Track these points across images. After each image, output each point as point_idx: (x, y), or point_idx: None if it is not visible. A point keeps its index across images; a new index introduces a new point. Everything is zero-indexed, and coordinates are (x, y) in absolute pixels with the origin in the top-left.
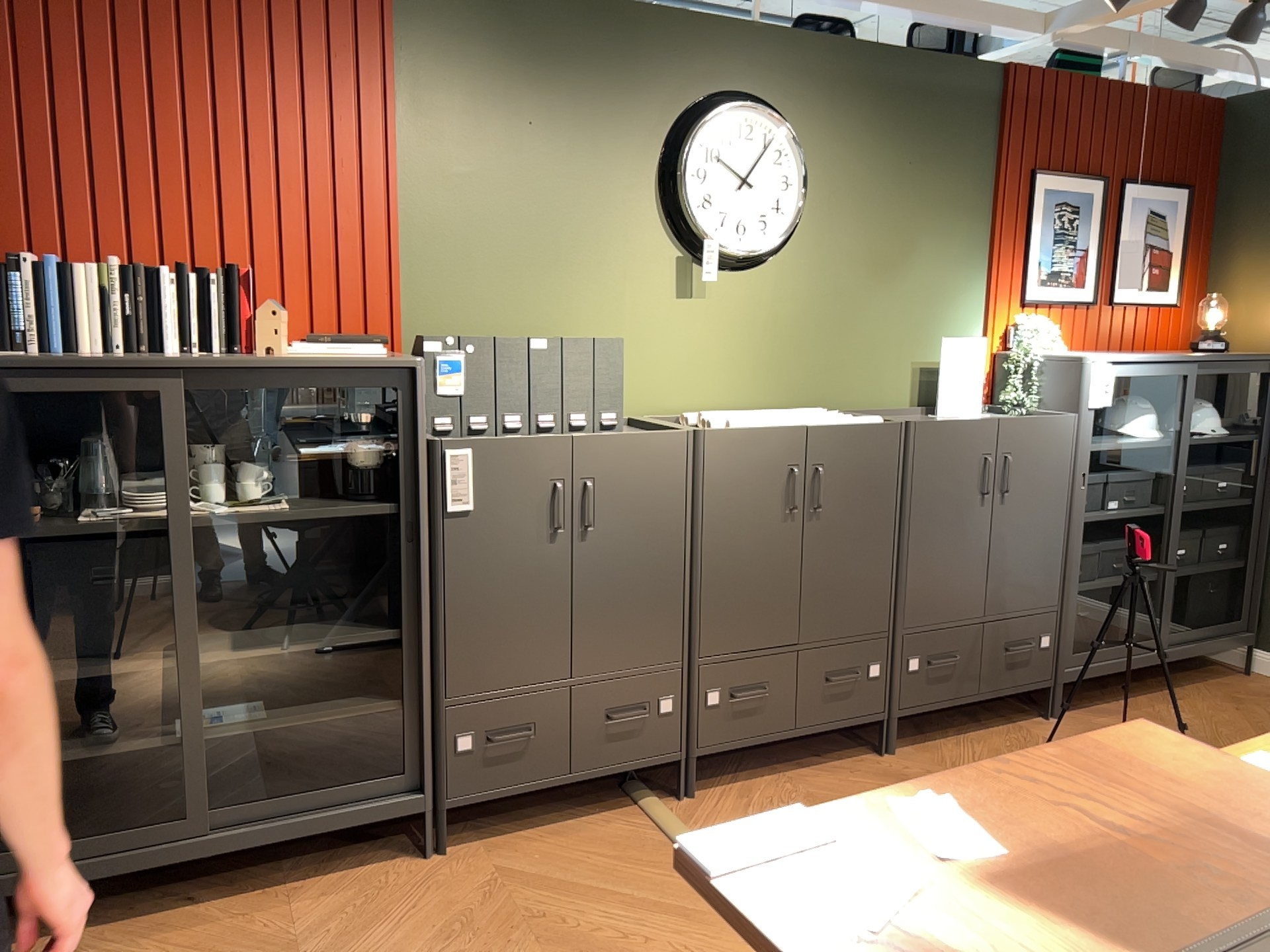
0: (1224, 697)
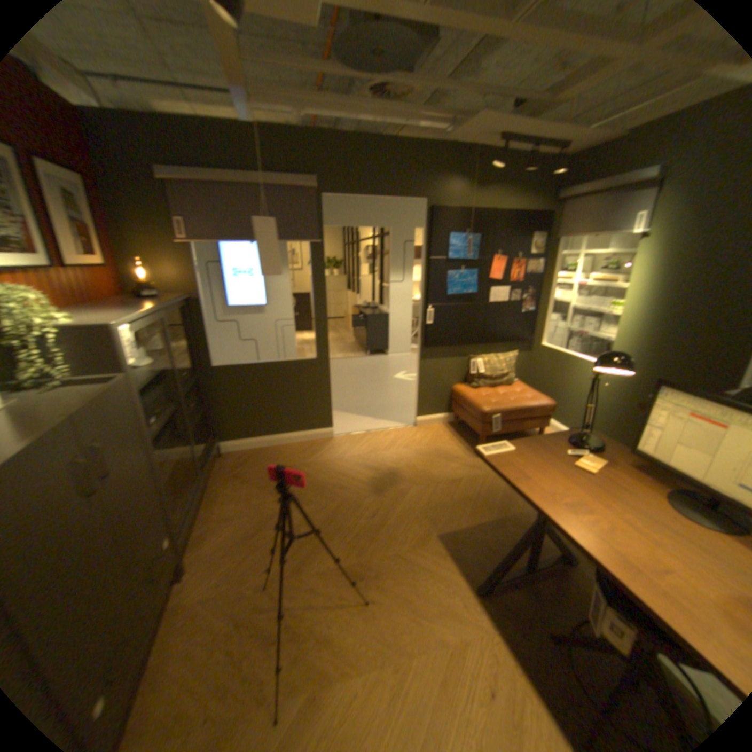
0: (230, 478)
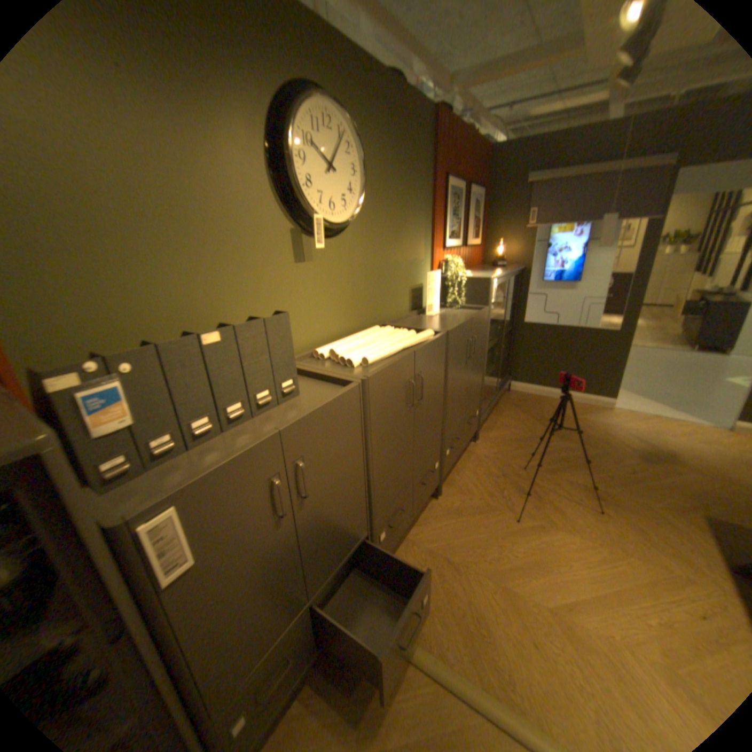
0: (513, 406)
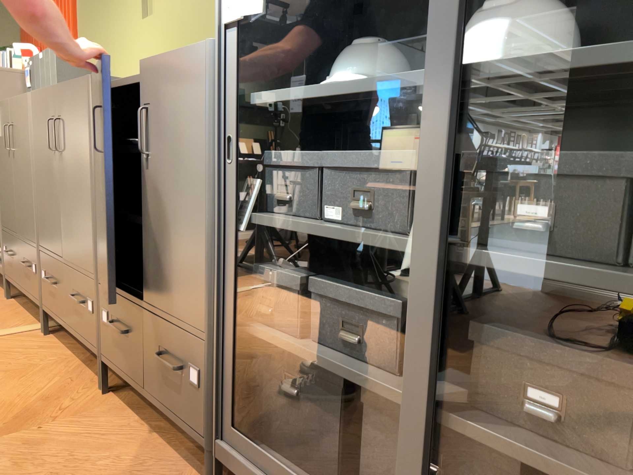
0: None
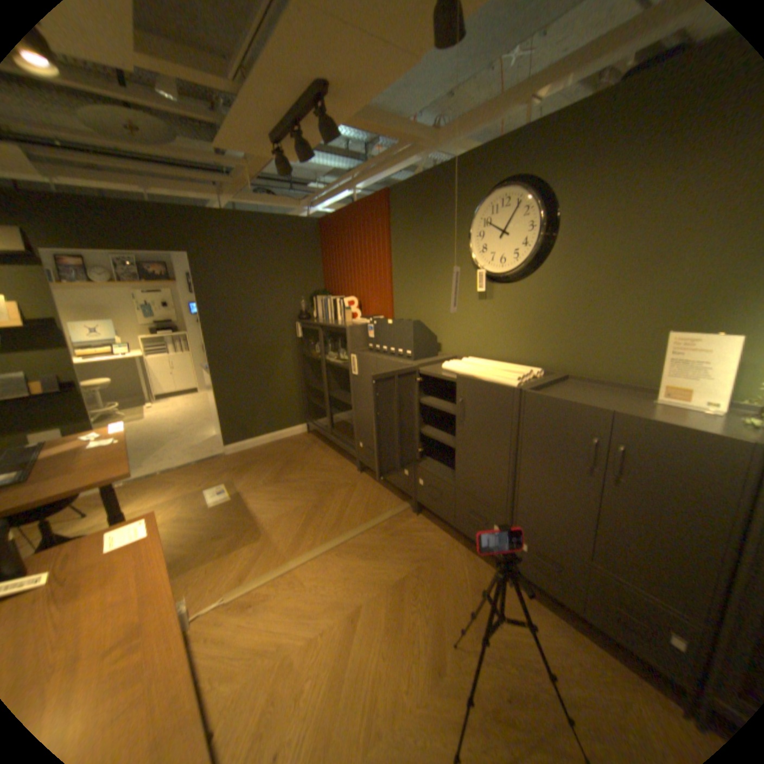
0: None
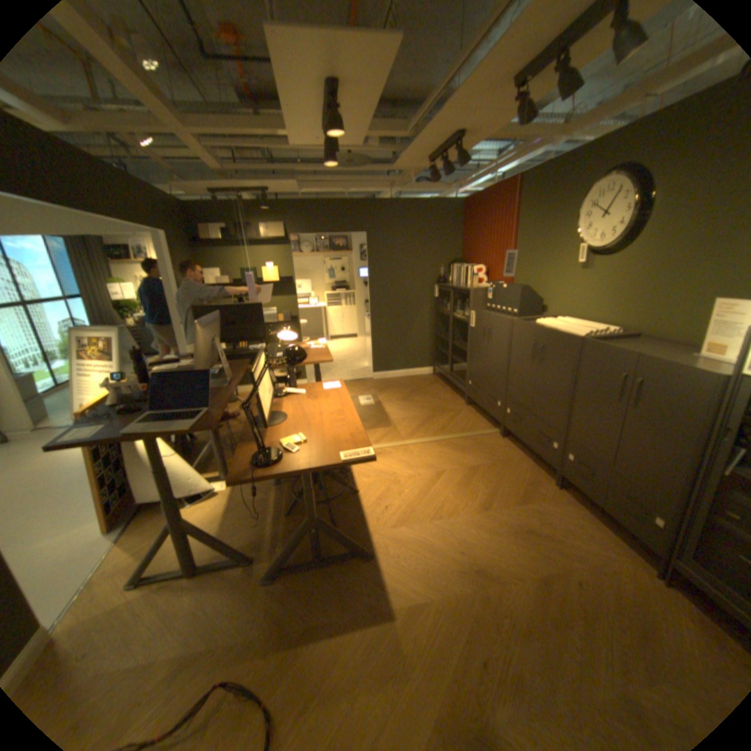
0: None
